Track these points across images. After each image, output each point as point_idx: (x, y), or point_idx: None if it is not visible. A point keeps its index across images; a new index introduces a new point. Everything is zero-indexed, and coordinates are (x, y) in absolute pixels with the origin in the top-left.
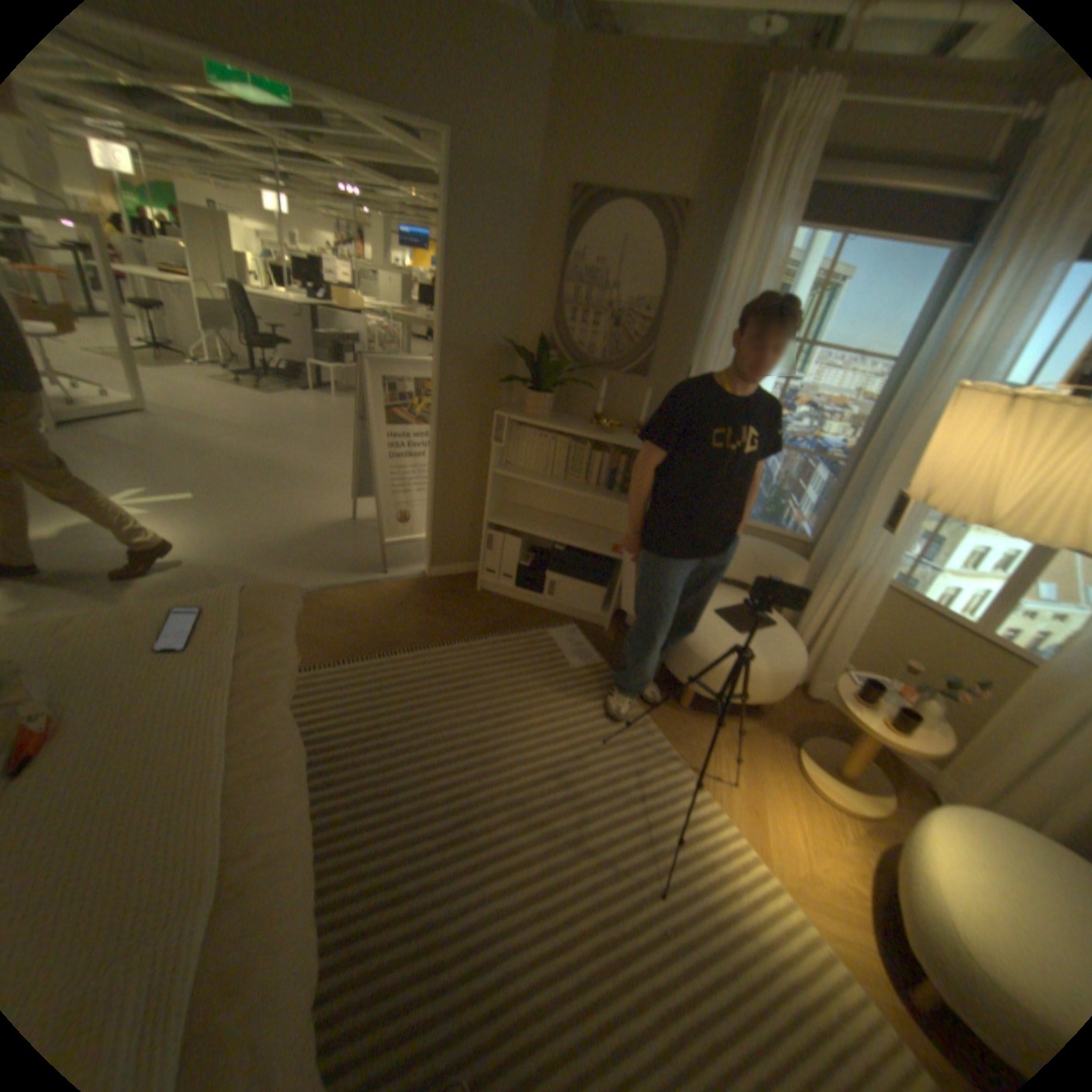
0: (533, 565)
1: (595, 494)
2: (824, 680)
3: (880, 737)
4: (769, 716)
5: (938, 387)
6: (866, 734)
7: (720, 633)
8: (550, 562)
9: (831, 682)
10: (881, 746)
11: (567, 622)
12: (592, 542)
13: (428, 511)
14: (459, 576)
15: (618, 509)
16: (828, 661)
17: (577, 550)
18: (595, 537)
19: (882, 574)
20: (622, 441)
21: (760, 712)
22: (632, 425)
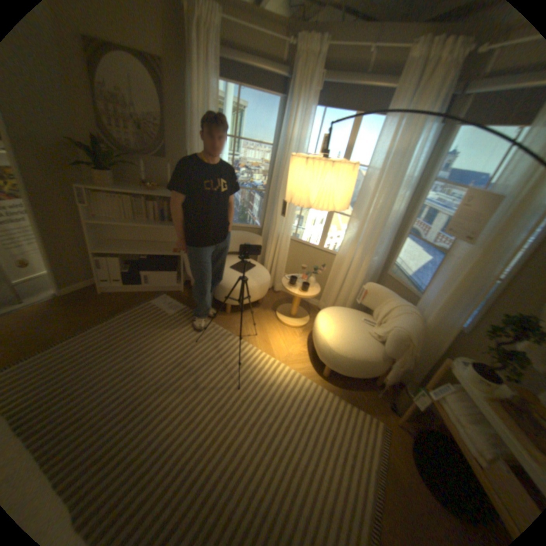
0: (130, 271)
1: (155, 225)
2: (277, 283)
3: (298, 295)
4: (262, 304)
5: (287, 157)
6: (294, 297)
7: (234, 276)
8: (140, 266)
9: (280, 283)
10: (299, 299)
11: (160, 295)
12: (161, 251)
13: (42, 256)
14: (81, 290)
15: (170, 231)
16: (277, 275)
17: (154, 256)
18: (162, 248)
19: (286, 235)
20: (161, 194)
21: (258, 303)
22: (164, 185)
